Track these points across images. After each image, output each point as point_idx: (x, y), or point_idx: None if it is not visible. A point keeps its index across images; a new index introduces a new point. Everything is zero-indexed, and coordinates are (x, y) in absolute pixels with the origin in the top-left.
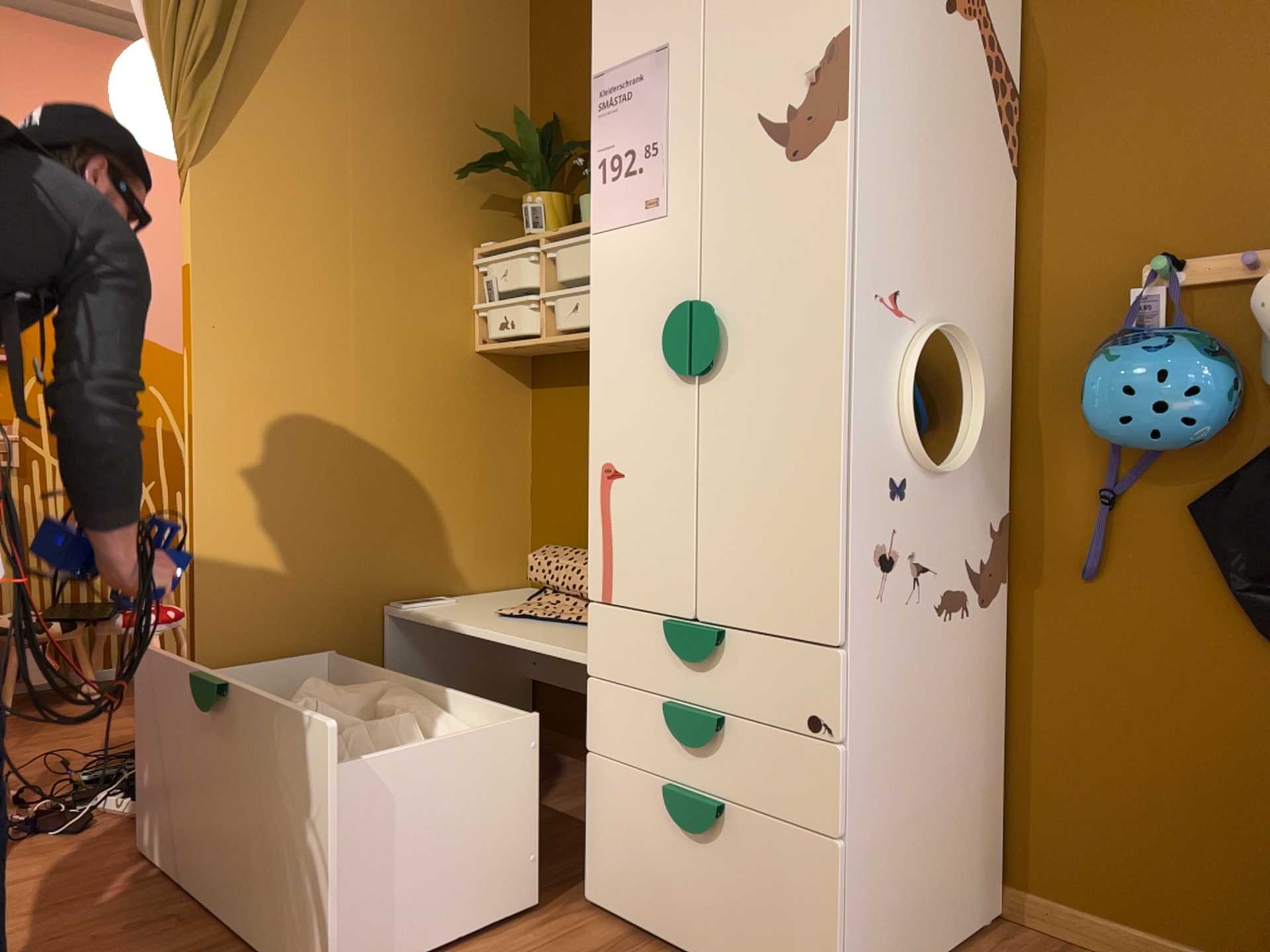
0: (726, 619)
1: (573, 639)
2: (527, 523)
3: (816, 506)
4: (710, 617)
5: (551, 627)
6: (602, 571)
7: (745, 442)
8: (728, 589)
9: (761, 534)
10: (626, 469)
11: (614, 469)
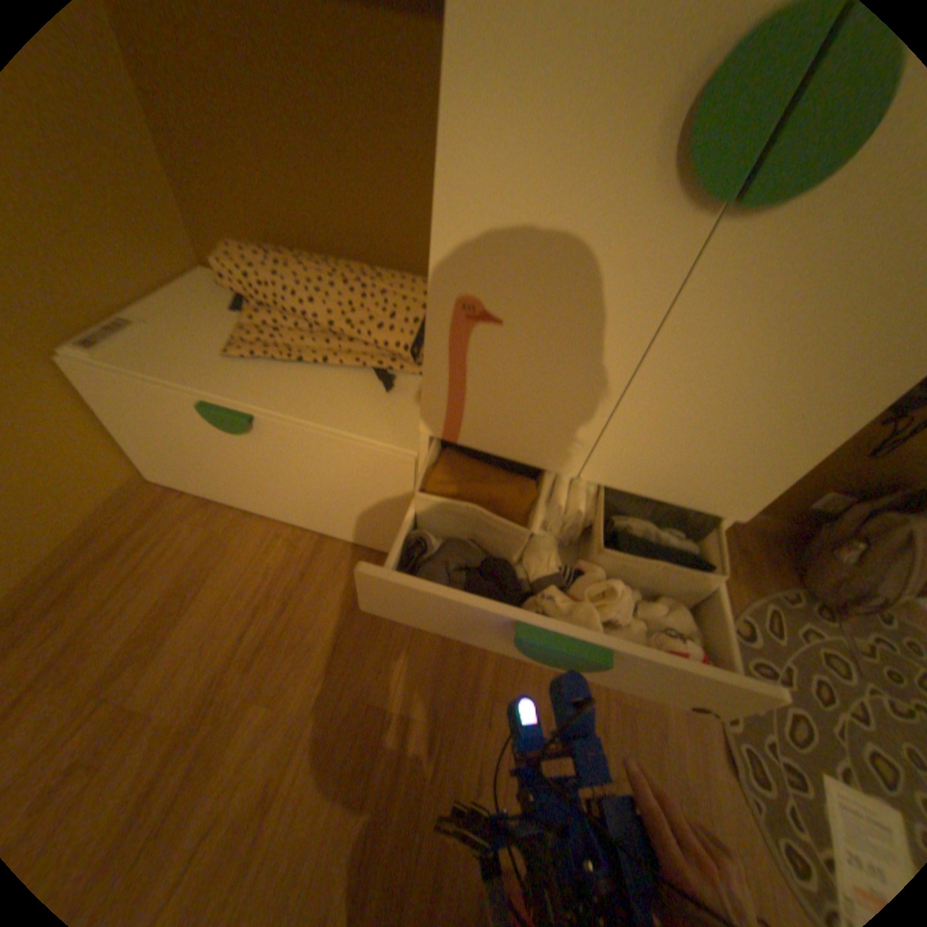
0: (619, 481)
1: (350, 403)
2: (170, 191)
3: (812, 424)
4: (598, 475)
5: (305, 374)
6: (447, 411)
7: (755, 331)
8: (633, 462)
9: (710, 430)
10: (509, 312)
11: (486, 307)
